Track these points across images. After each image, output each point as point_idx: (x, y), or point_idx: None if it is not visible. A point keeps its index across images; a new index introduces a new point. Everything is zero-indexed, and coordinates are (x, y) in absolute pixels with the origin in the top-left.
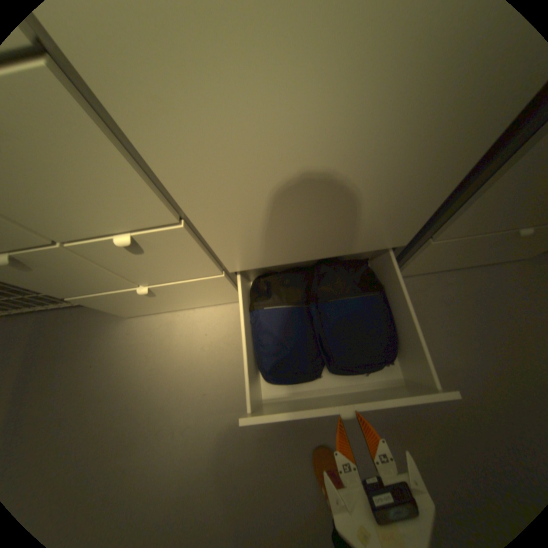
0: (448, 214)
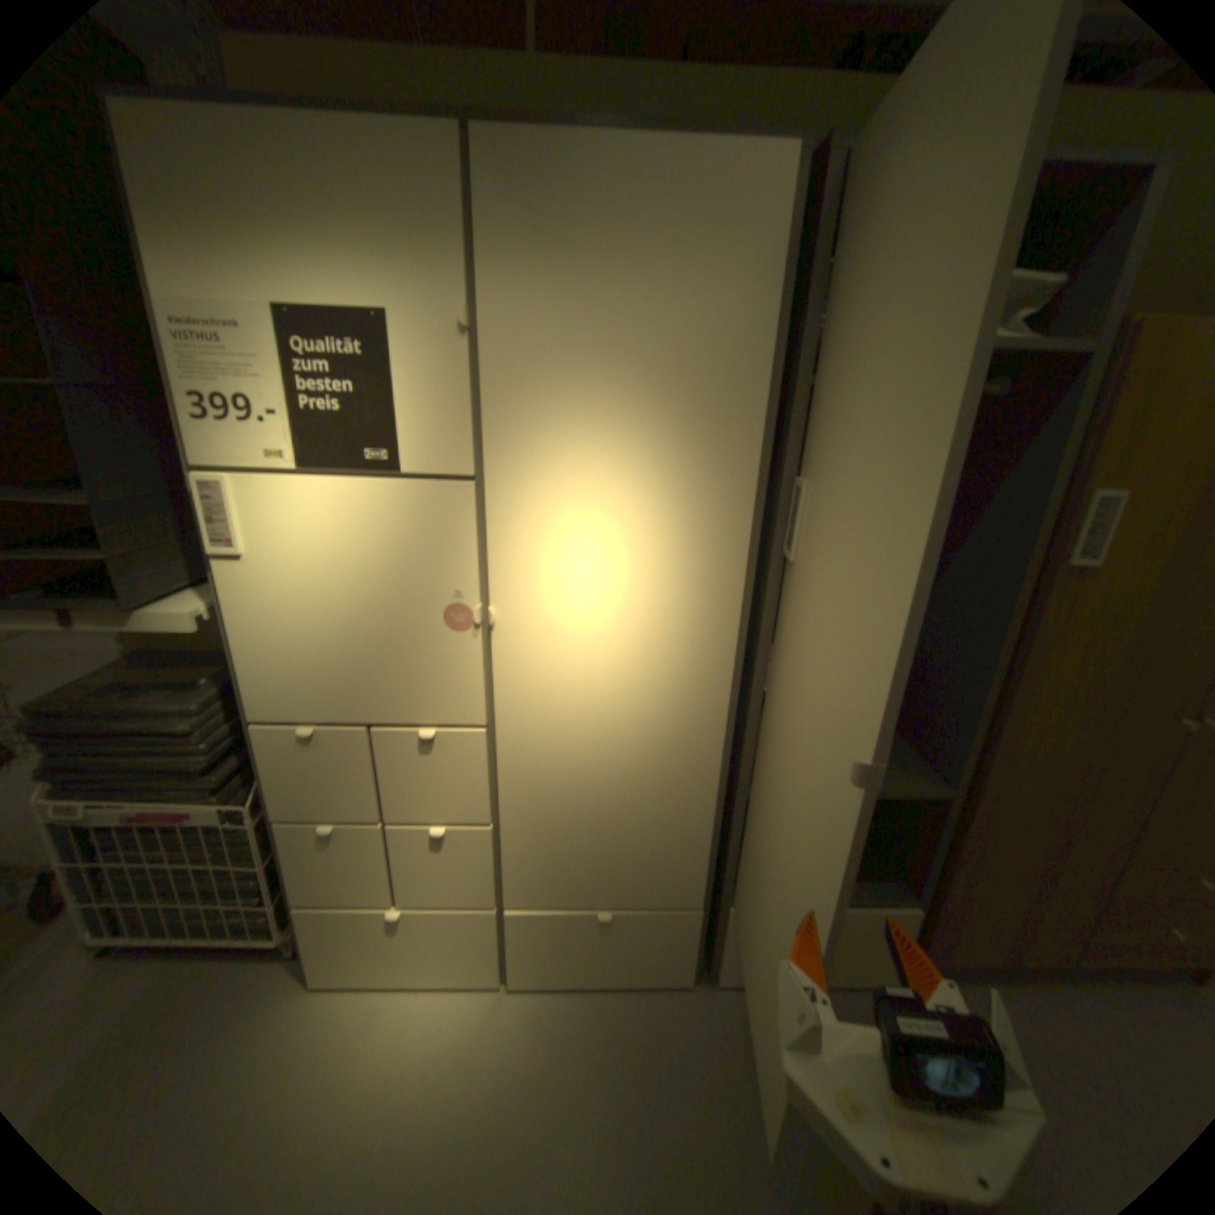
0: (731, 875)
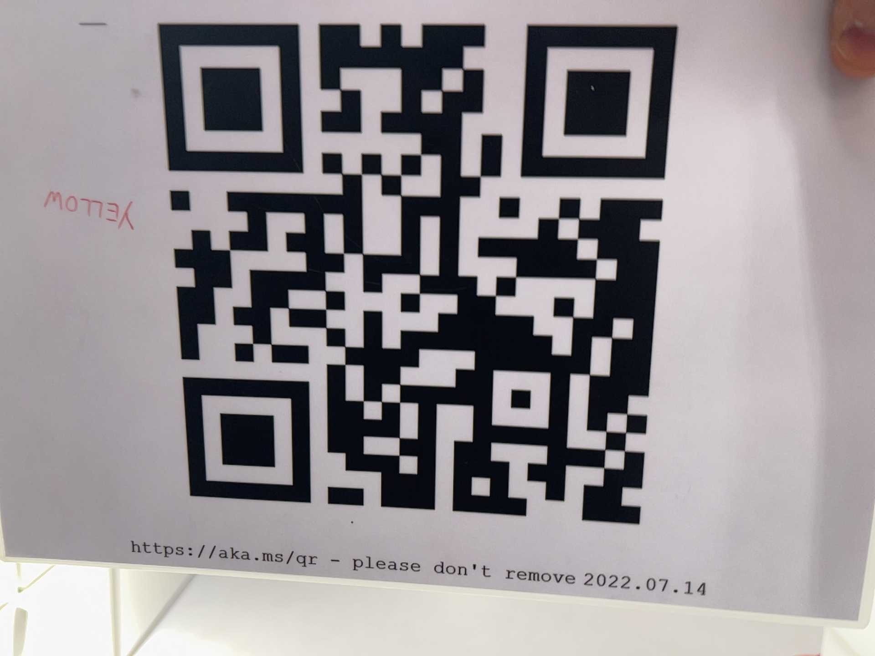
0: None
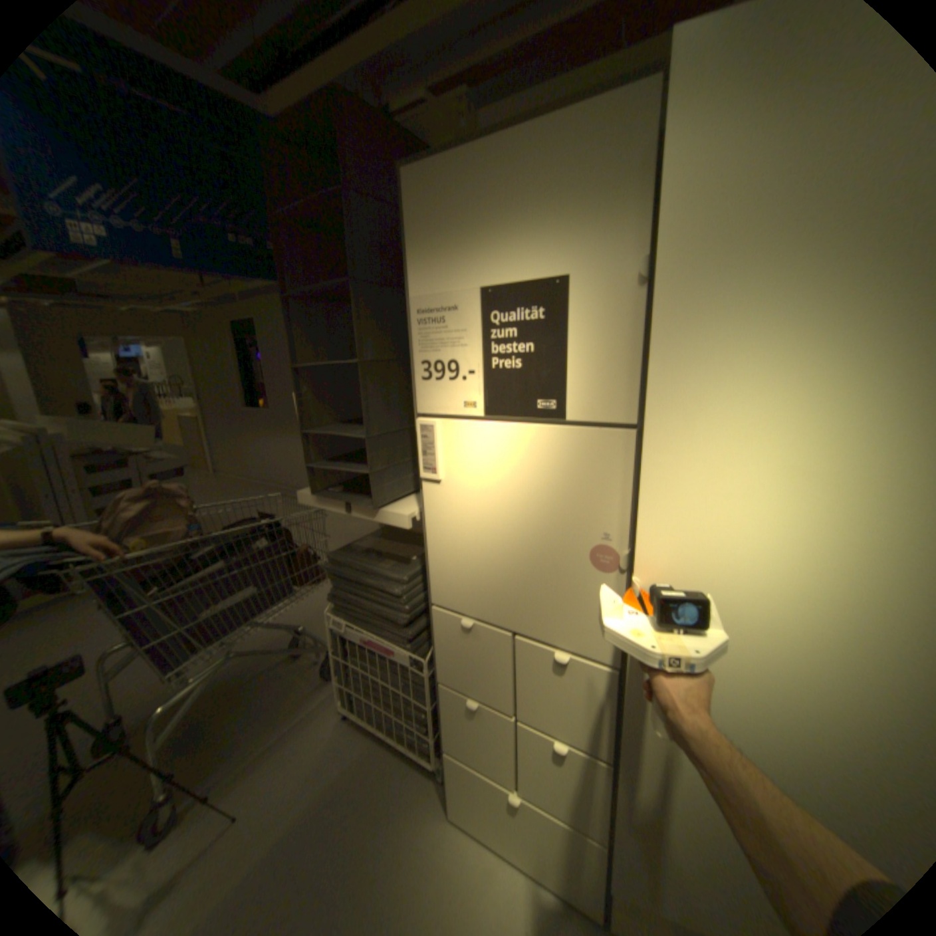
0: None
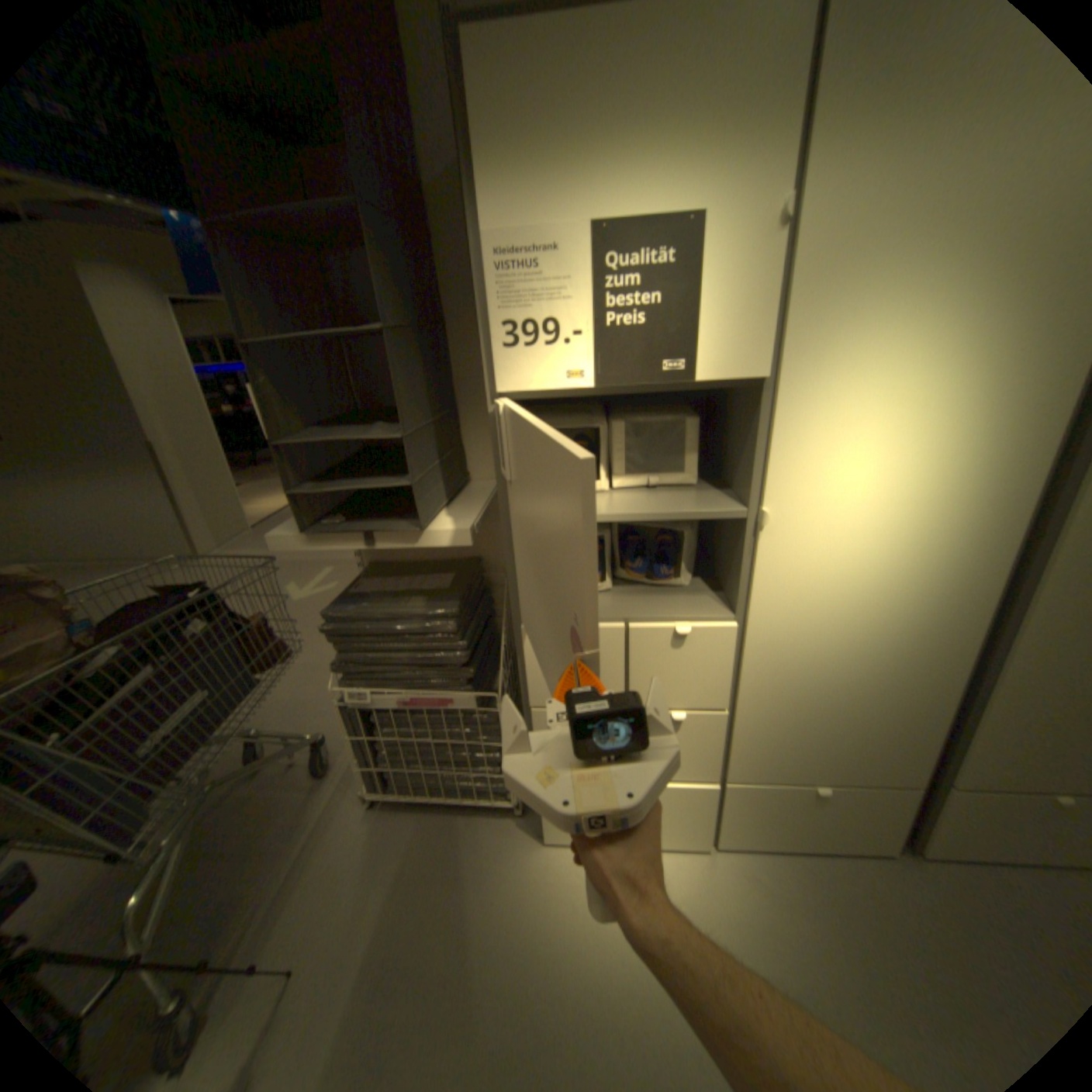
0: (960, 758)
